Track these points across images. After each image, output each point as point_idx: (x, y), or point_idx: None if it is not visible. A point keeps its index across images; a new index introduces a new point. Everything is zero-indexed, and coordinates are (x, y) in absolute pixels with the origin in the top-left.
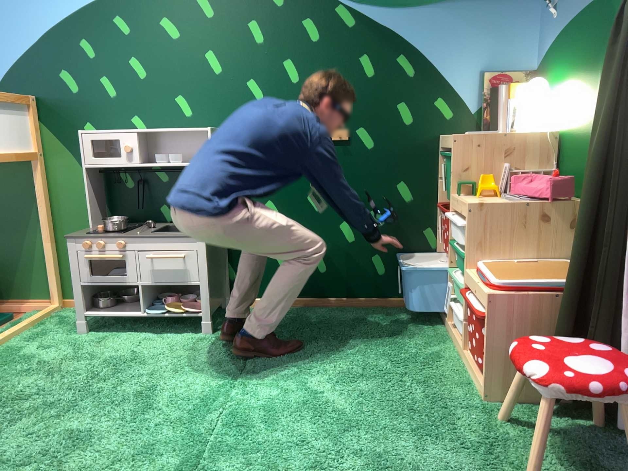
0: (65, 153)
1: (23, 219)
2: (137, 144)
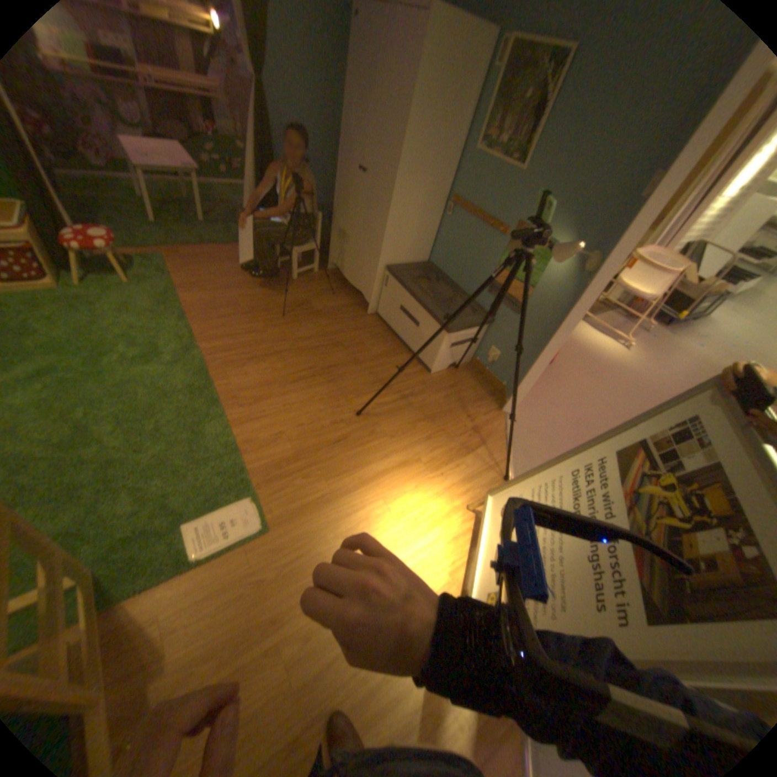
0: None
1: None
2: None
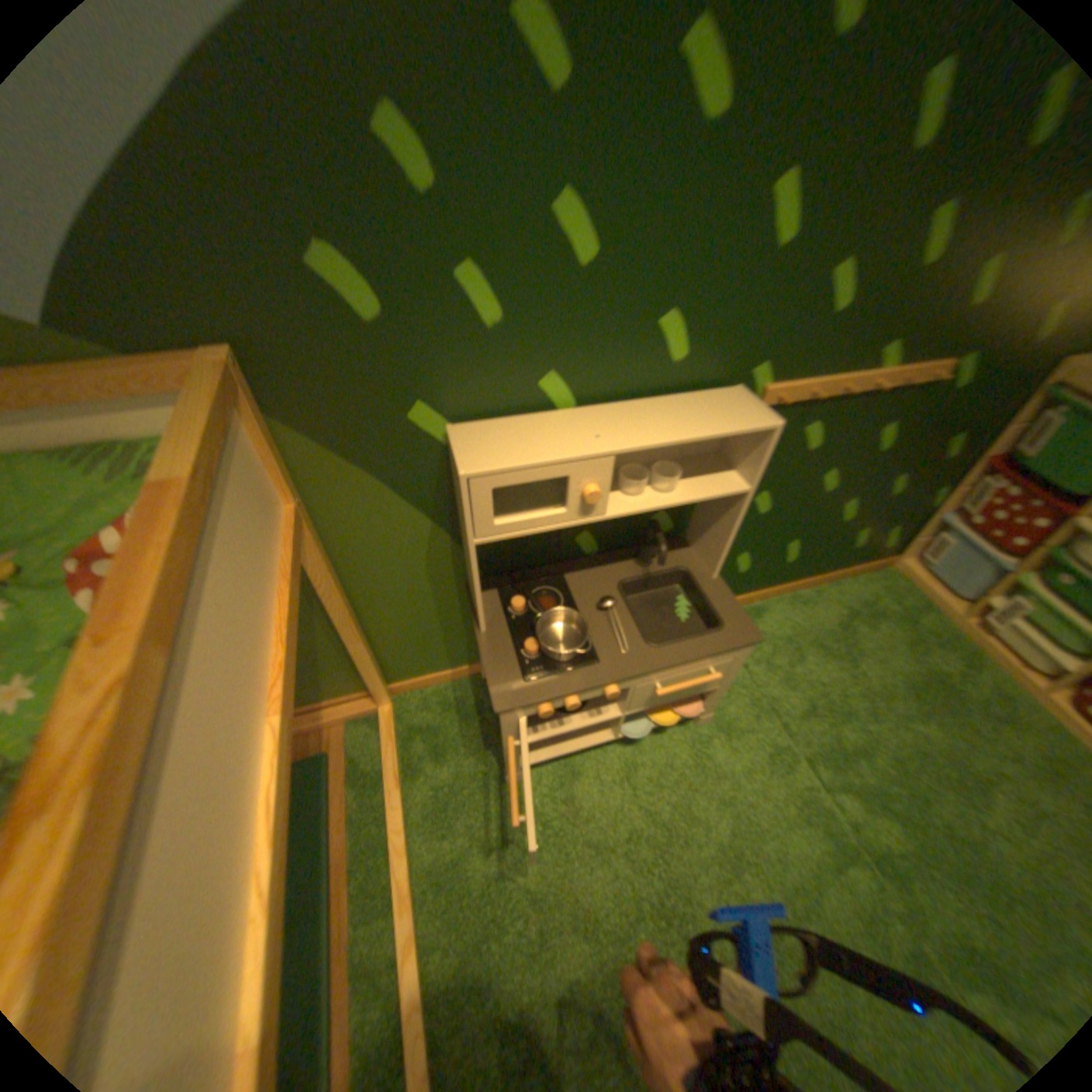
0: (360, 480)
1: None
2: (610, 480)
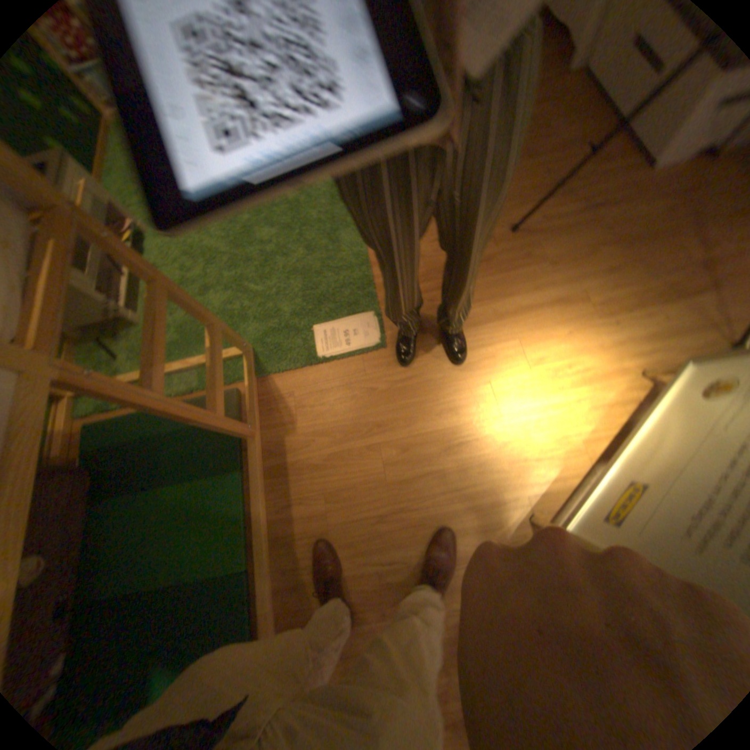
0: None
1: None
2: None
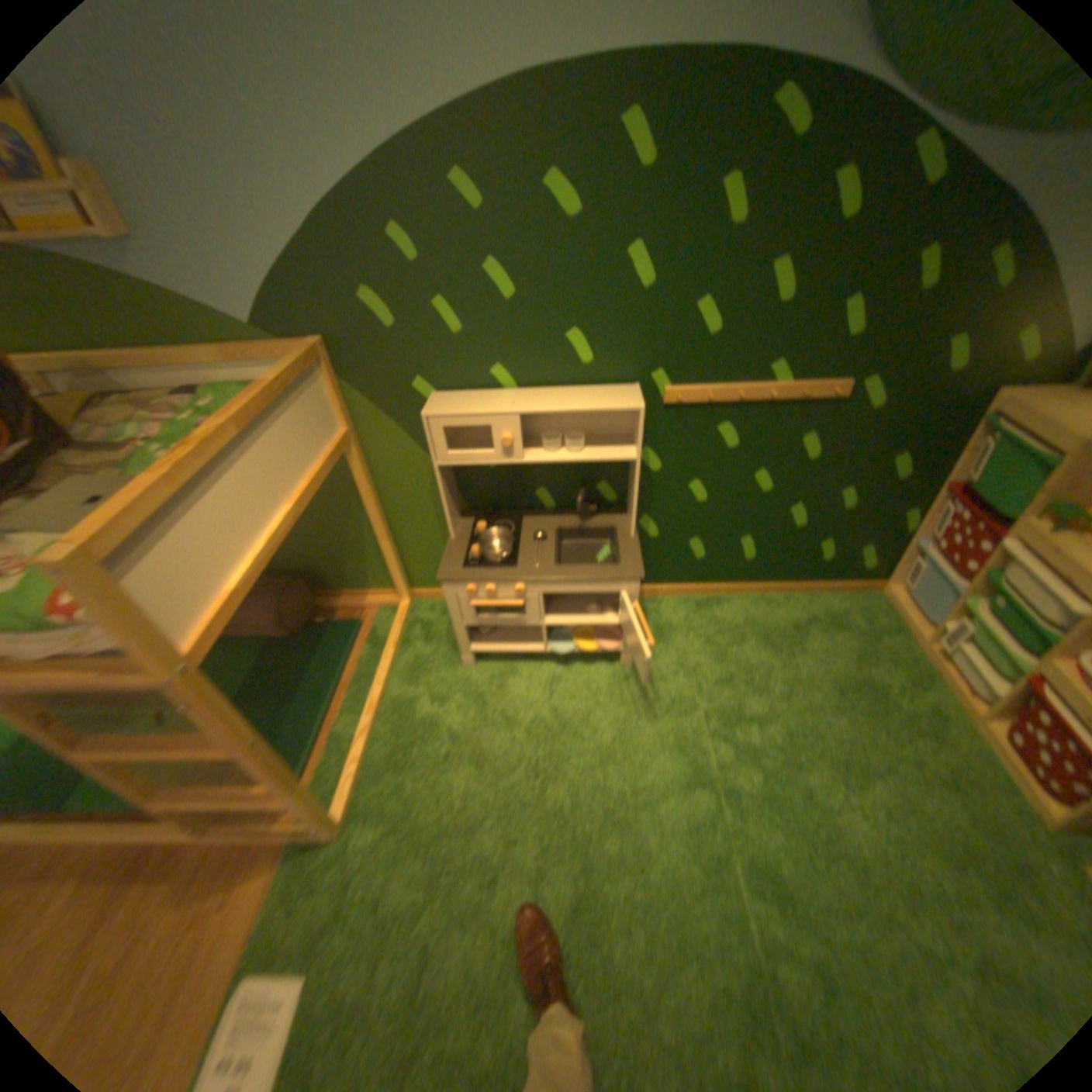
0: (386, 424)
1: (340, 511)
2: (520, 434)
